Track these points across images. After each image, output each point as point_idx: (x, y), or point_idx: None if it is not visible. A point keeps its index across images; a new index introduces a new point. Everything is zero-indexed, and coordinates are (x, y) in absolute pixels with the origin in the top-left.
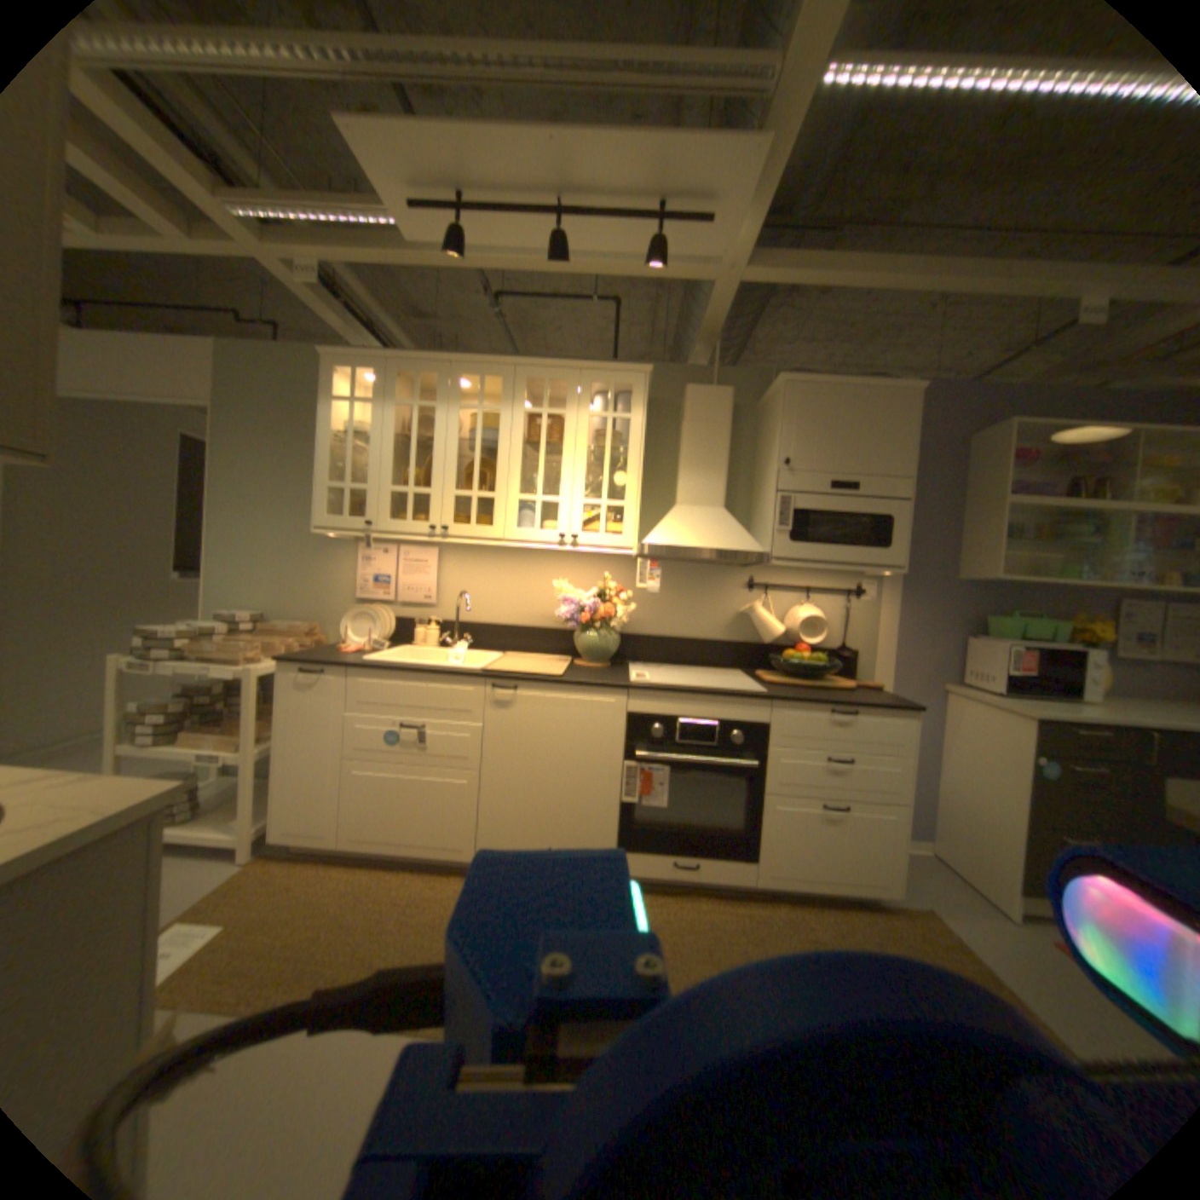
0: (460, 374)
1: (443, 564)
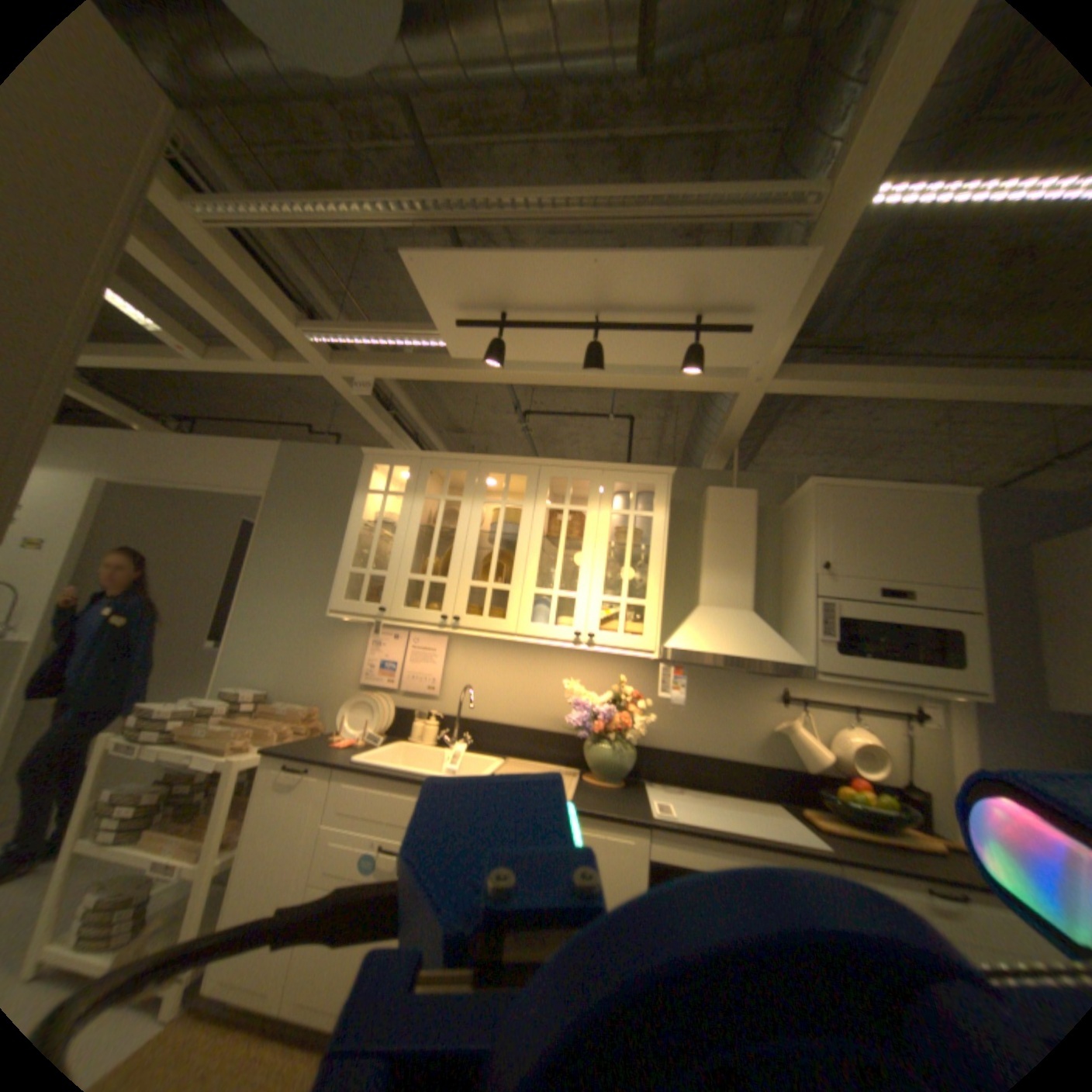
0: (488, 473)
1: (452, 654)
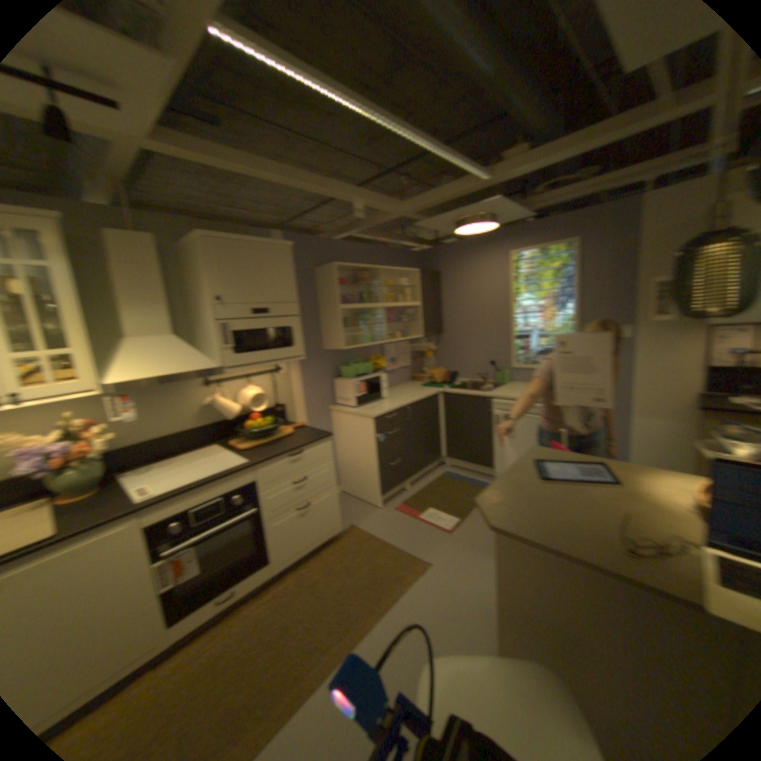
0: None
1: None
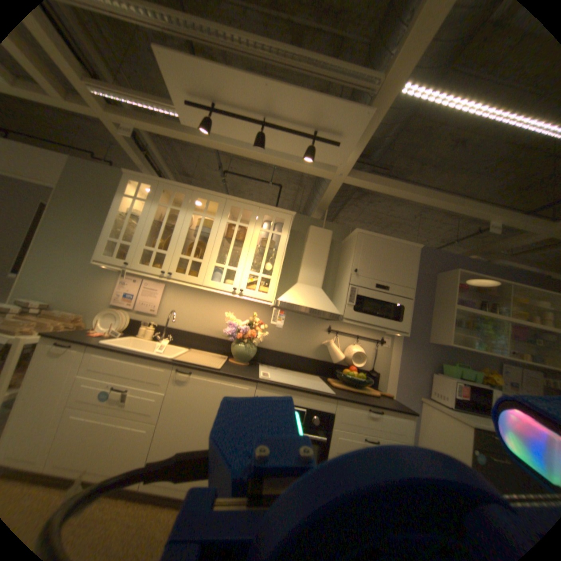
0: (196, 198)
1: (165, 294)
